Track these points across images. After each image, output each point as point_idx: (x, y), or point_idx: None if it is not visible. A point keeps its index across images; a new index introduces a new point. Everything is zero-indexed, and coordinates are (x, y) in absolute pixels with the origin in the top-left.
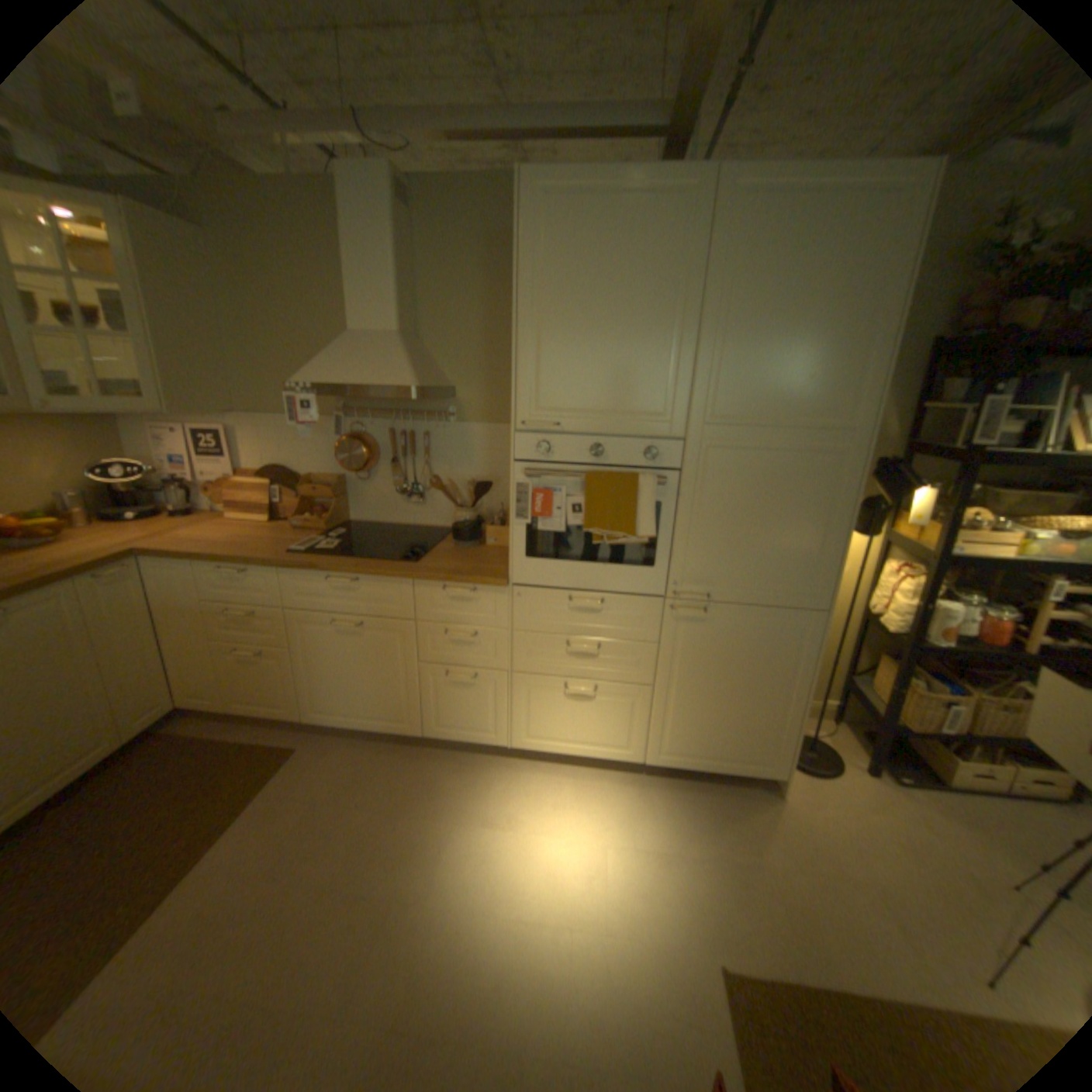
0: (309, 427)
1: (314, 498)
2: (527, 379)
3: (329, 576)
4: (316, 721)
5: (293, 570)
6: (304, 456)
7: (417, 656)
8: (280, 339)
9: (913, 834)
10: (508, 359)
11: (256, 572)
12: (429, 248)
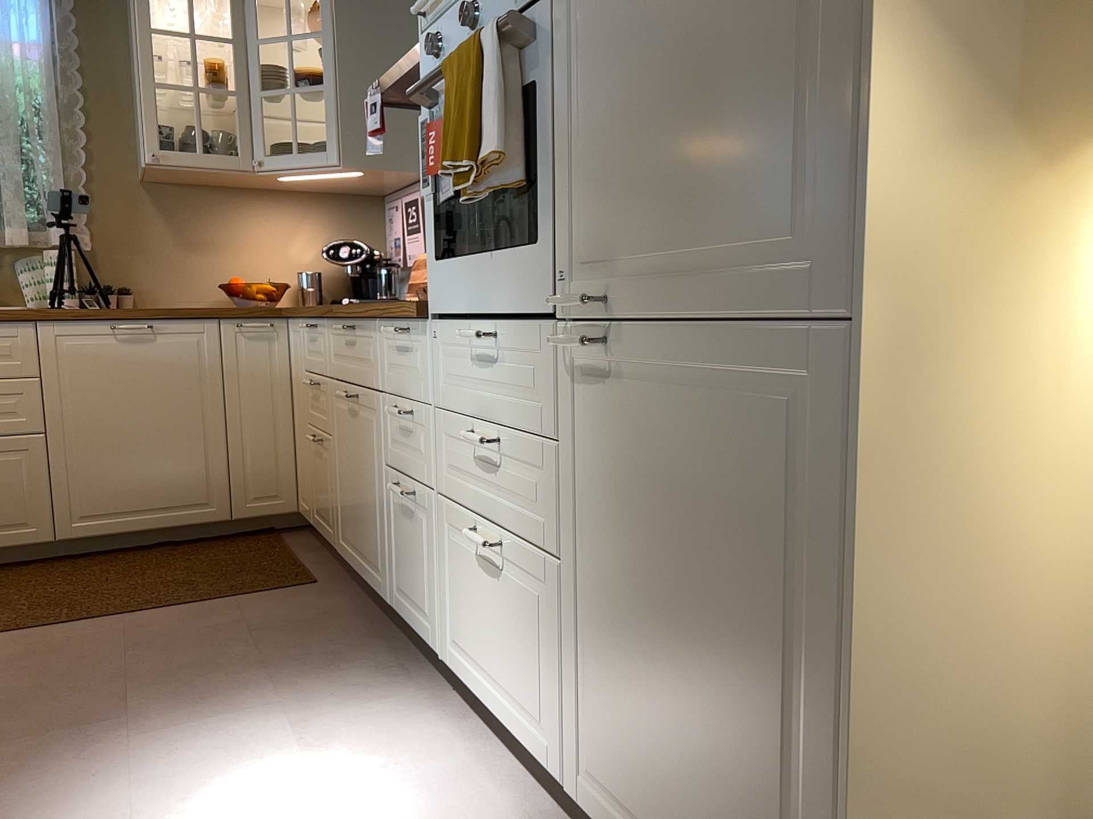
0: None
1: None
2: None
3: (343, 324)
4: (342, 550)
5: (327, 317)
6: None
7: (387, 455)
8: None
9: None
10: None
11: (319, 326)
12: None
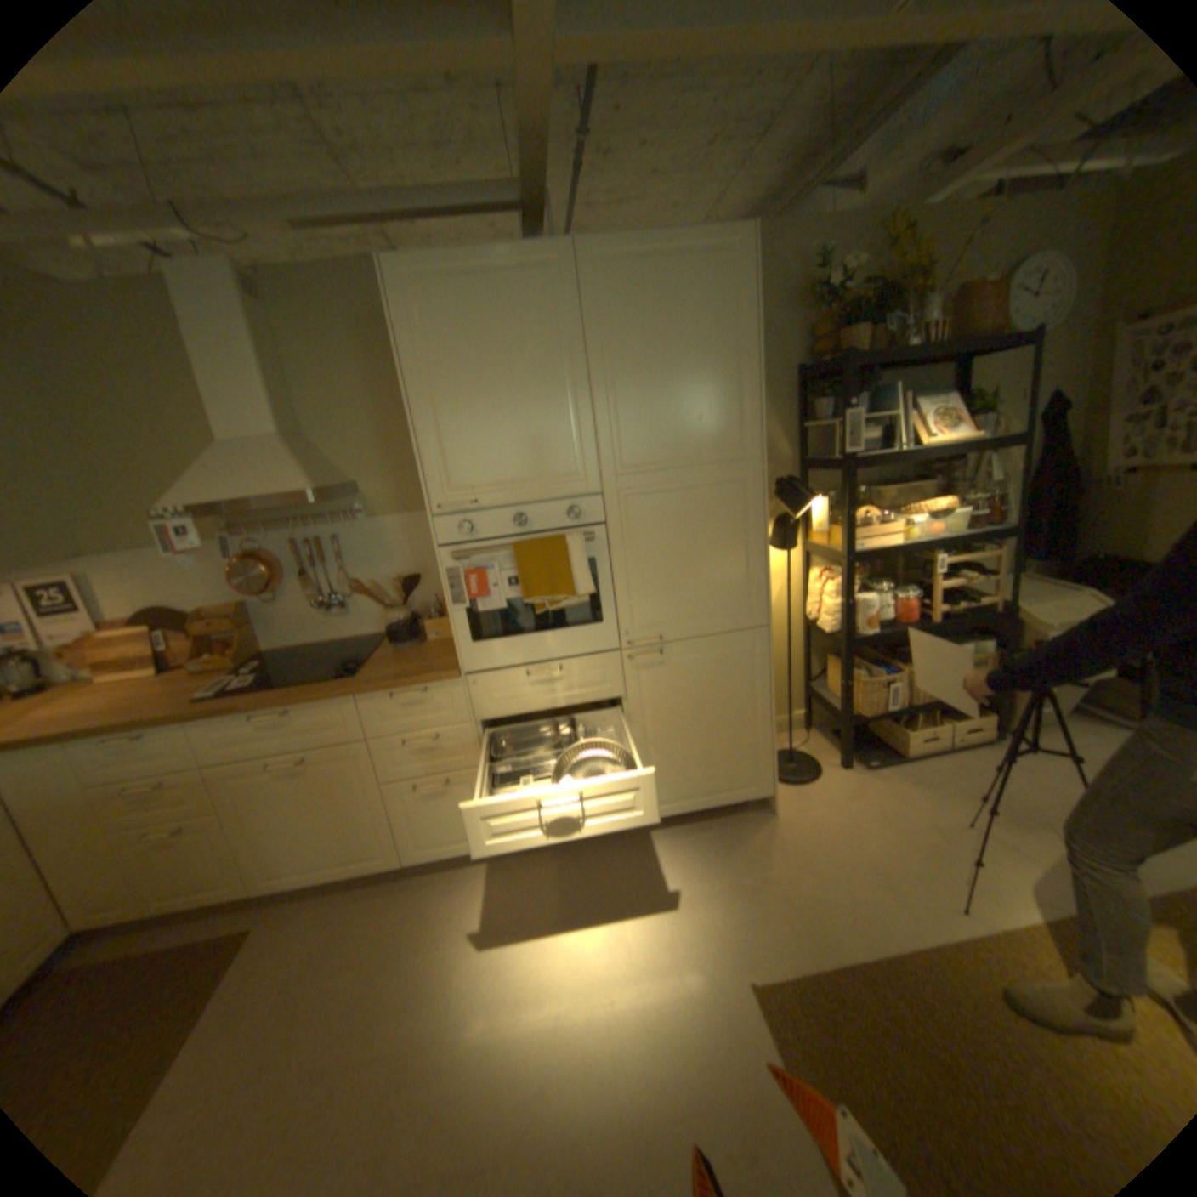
0: (189, 556)
1: (211, 636)
2: (434, 463)
3: (252, 718)
4: (270, 889)
5: (205, 722)
6: (189, 591)
7: (376, 779)
8: (129, 463)
9: (886, 808)
10: (408, 444)
11: (157, 736)
12: (295, 342)
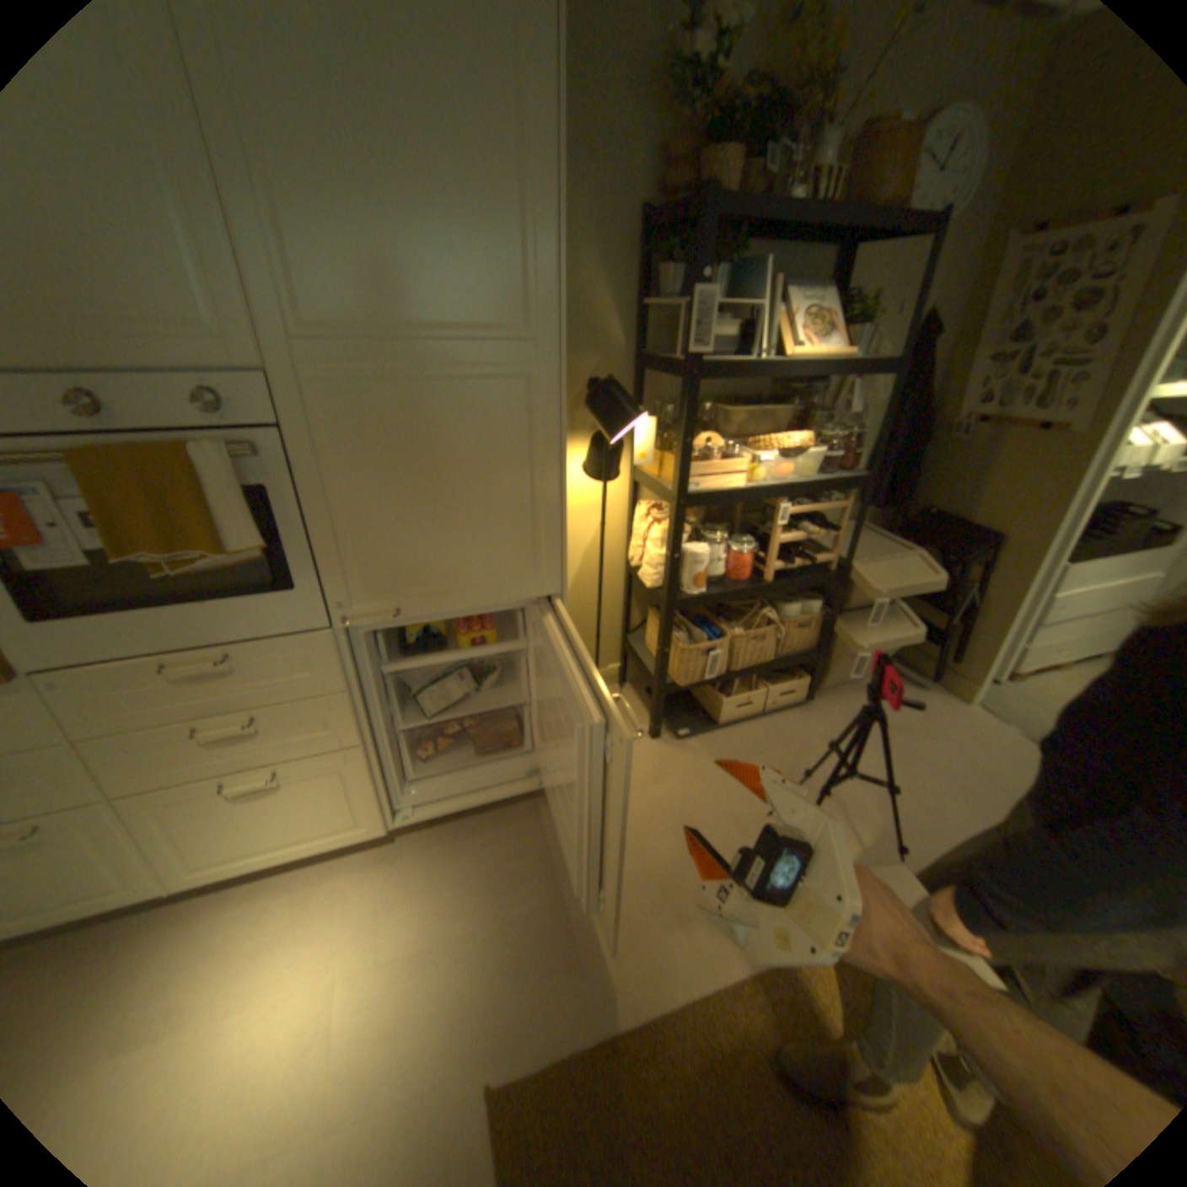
0: None
1: None
2: None
3: None
4: None
5: None
6: None
7: None
8: None
9: (687, 791)
10: None
11: None
12: None
